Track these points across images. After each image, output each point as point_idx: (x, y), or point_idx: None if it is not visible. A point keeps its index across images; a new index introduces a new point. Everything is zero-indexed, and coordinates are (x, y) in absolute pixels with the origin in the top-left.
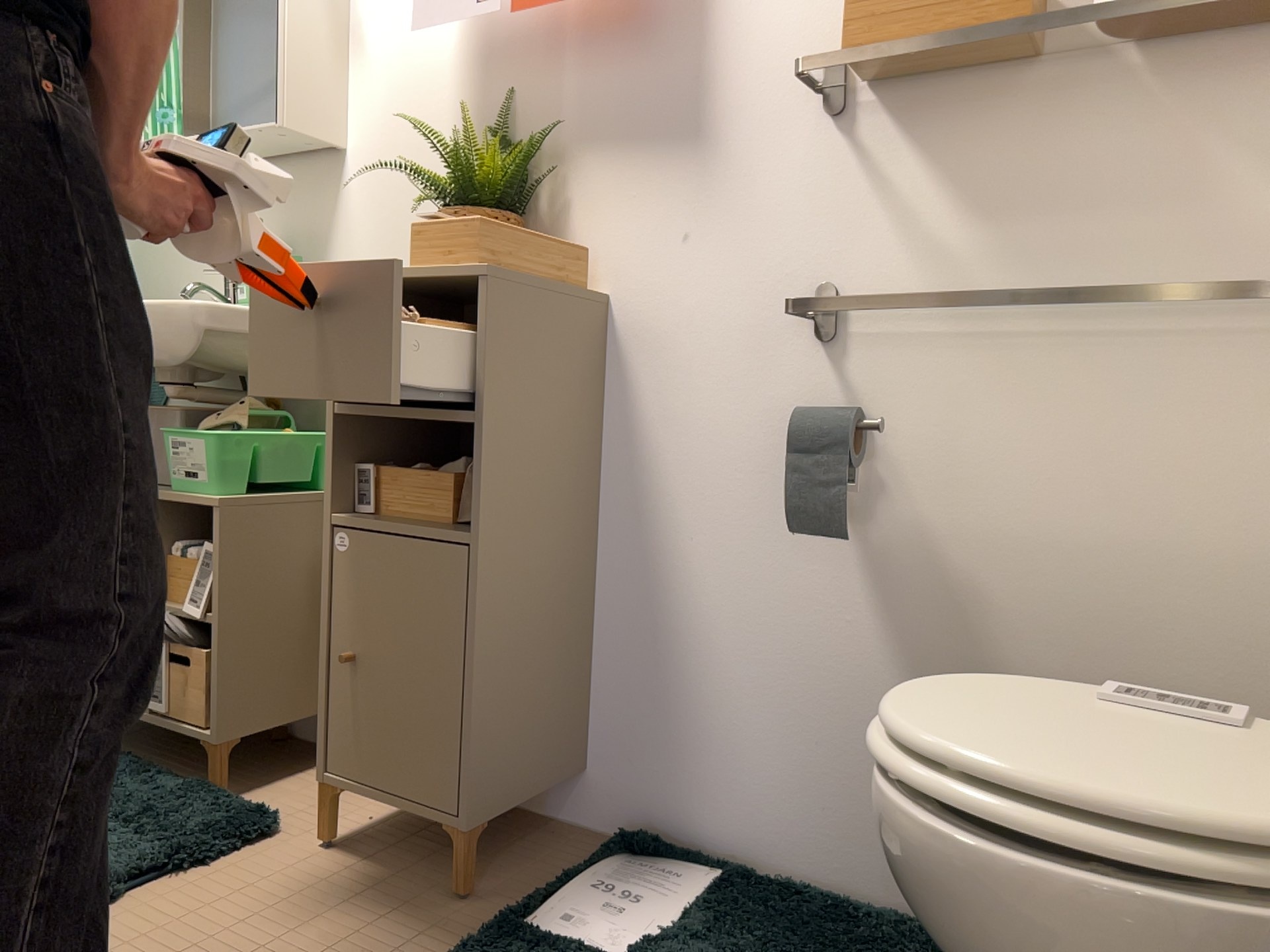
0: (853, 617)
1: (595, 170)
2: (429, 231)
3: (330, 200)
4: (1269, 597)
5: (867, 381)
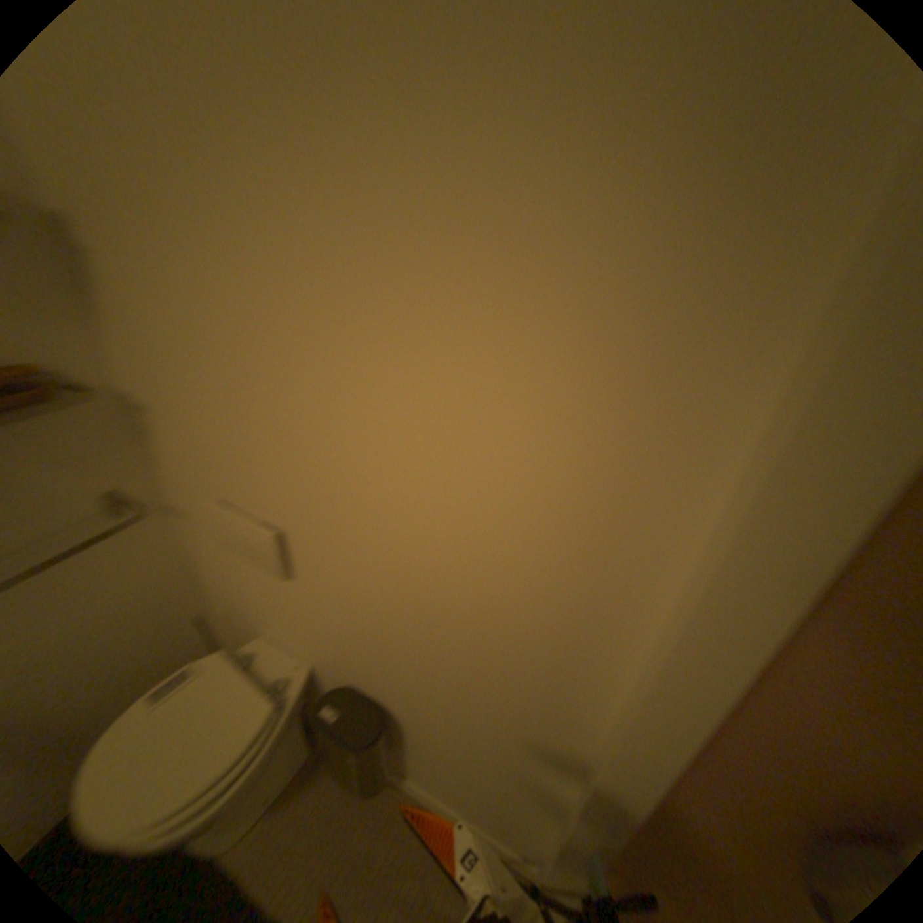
0: None
1: None
2: None
3: None
4: (130, 608)
5: None
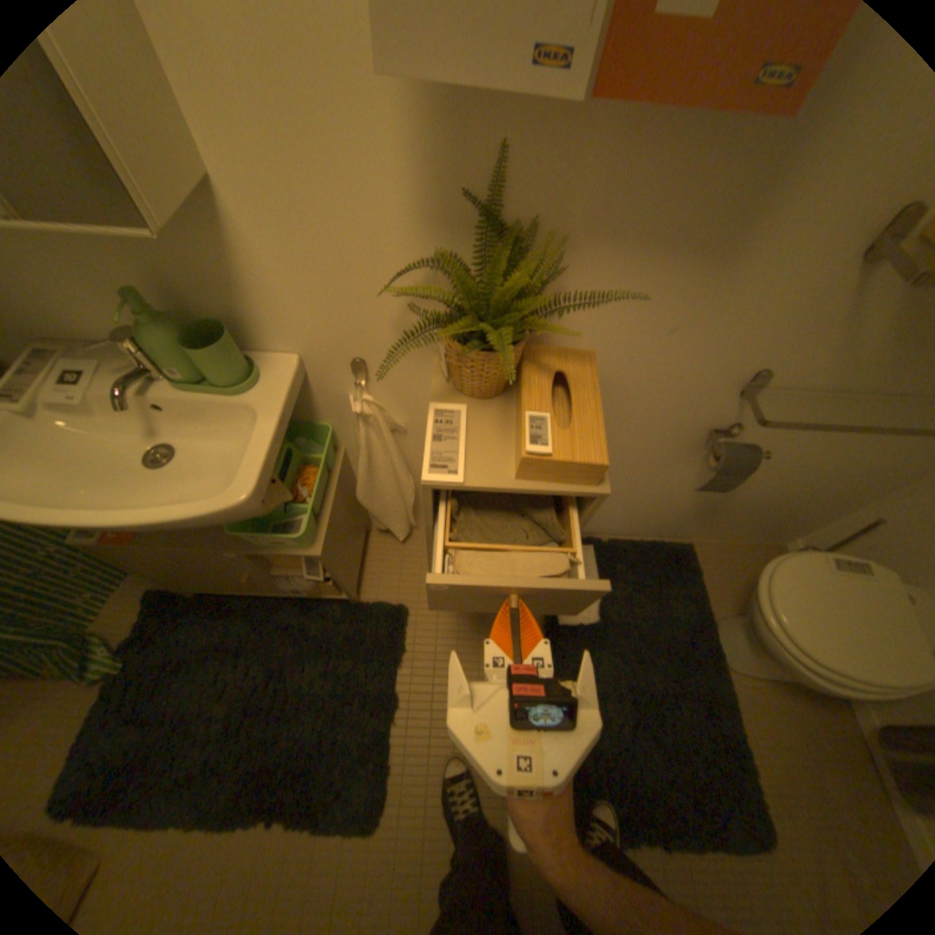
0: (682, 484)
1: (602, 262)
2: (543, 461)
3: (209, 238)
4: (866, 475)
5: (754, 412)
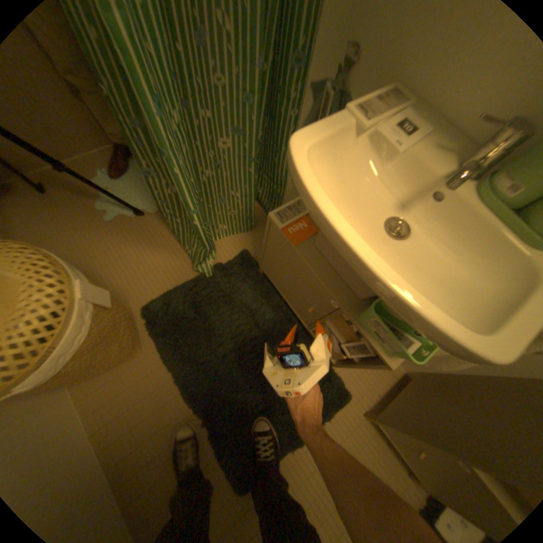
0: None
1: None
2: None
3: None
4: None
5: None
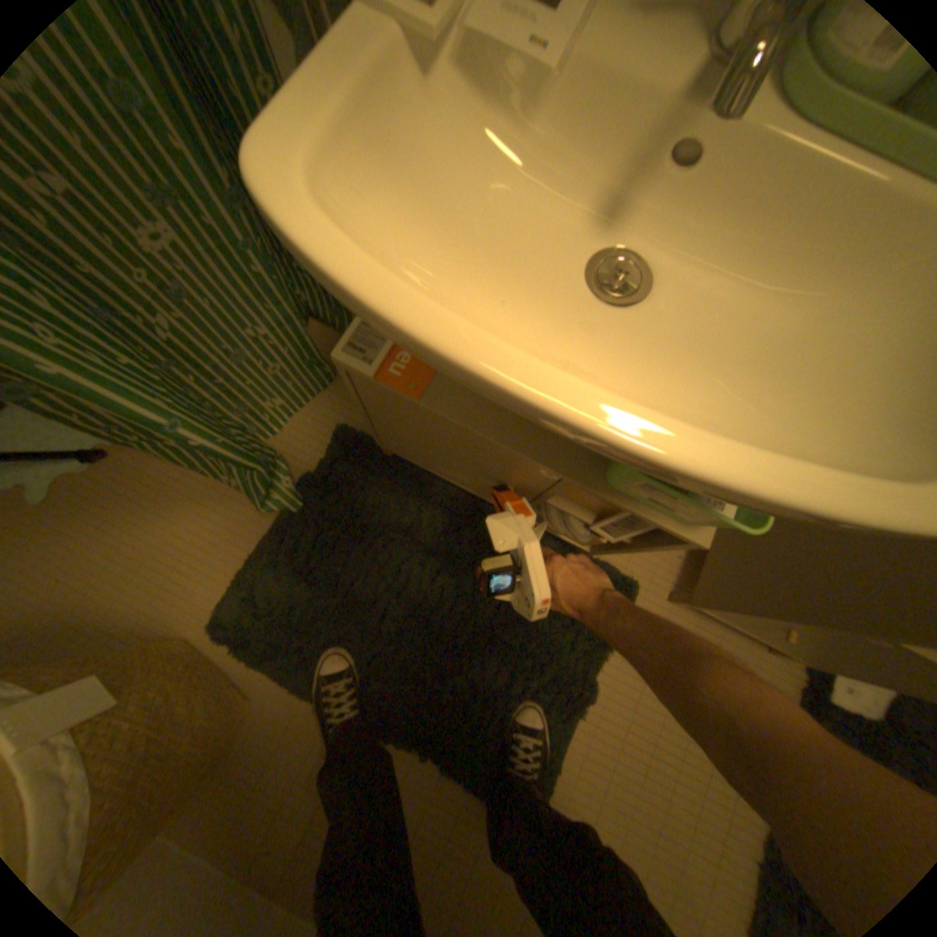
0: None
1: None
2: None
3: None
4: None
5: None
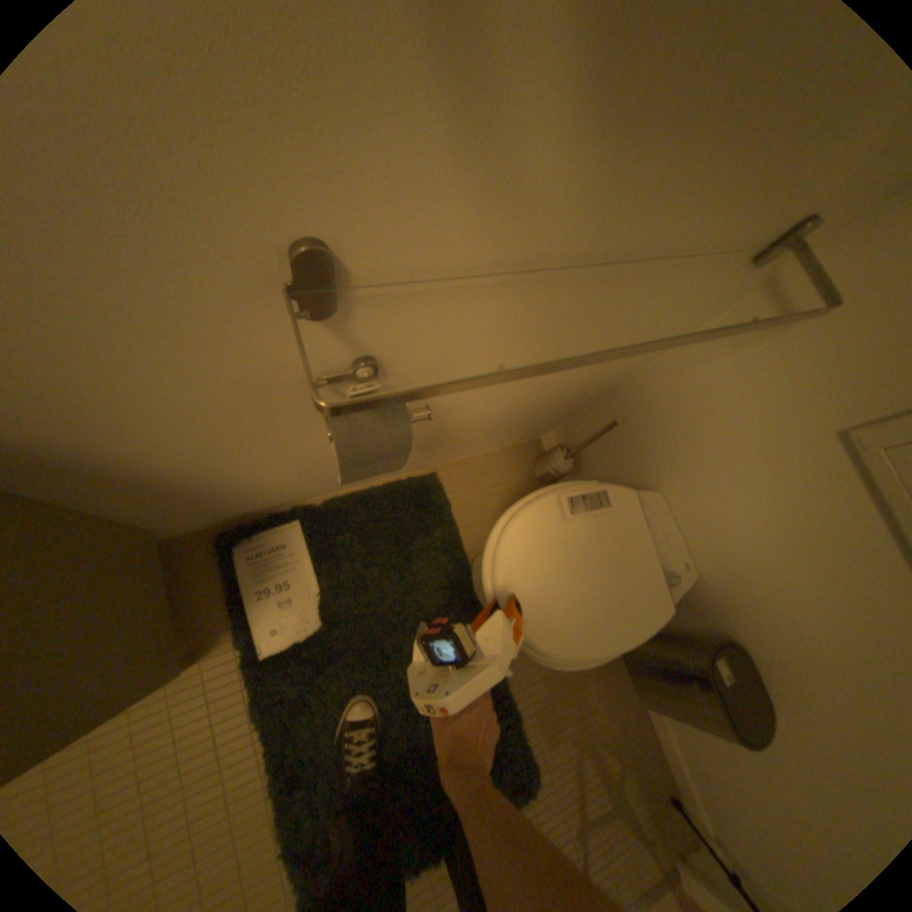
0: None
1: None
2: None
3: None
4: (598, 367)
5: (379, 330)
